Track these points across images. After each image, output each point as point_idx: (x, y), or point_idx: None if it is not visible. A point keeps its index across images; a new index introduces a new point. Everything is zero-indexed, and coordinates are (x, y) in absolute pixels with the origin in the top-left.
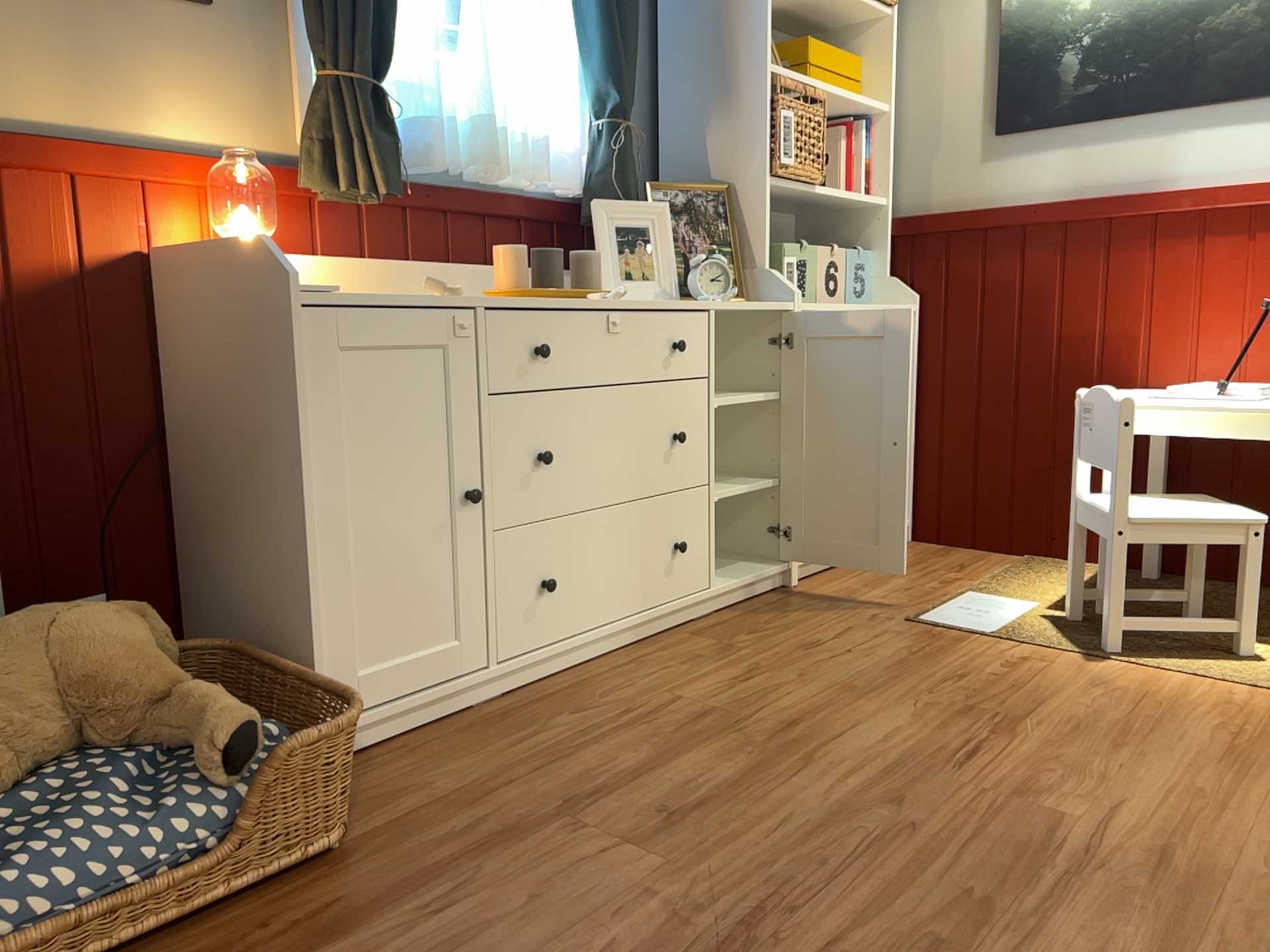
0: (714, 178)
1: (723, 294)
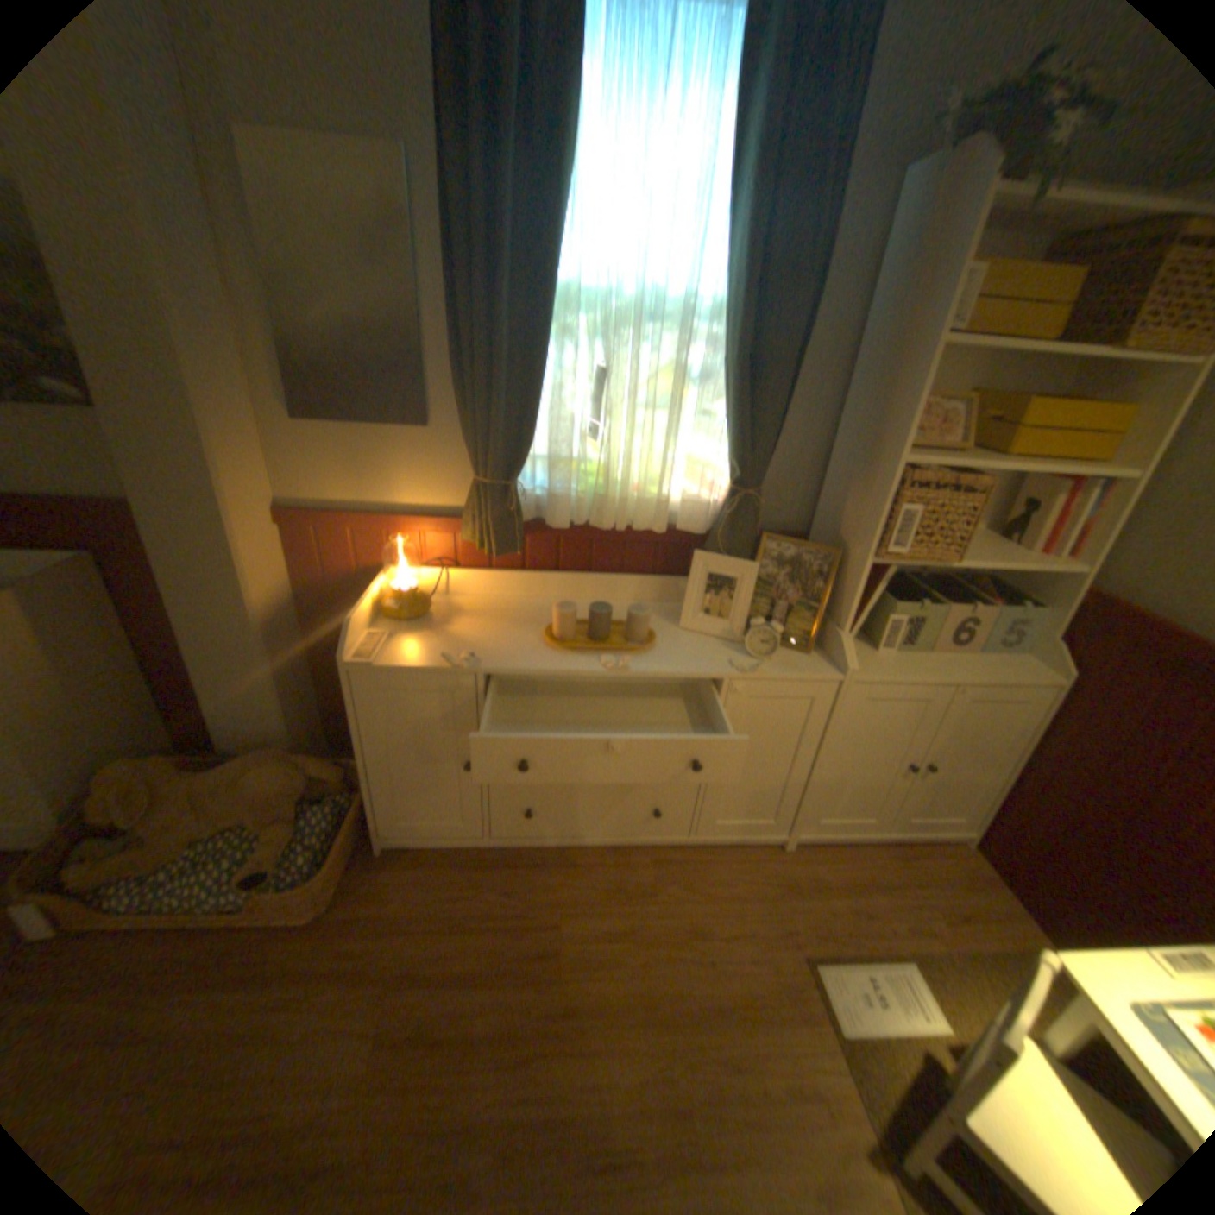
0: (841, 535)
1: (767, 657)
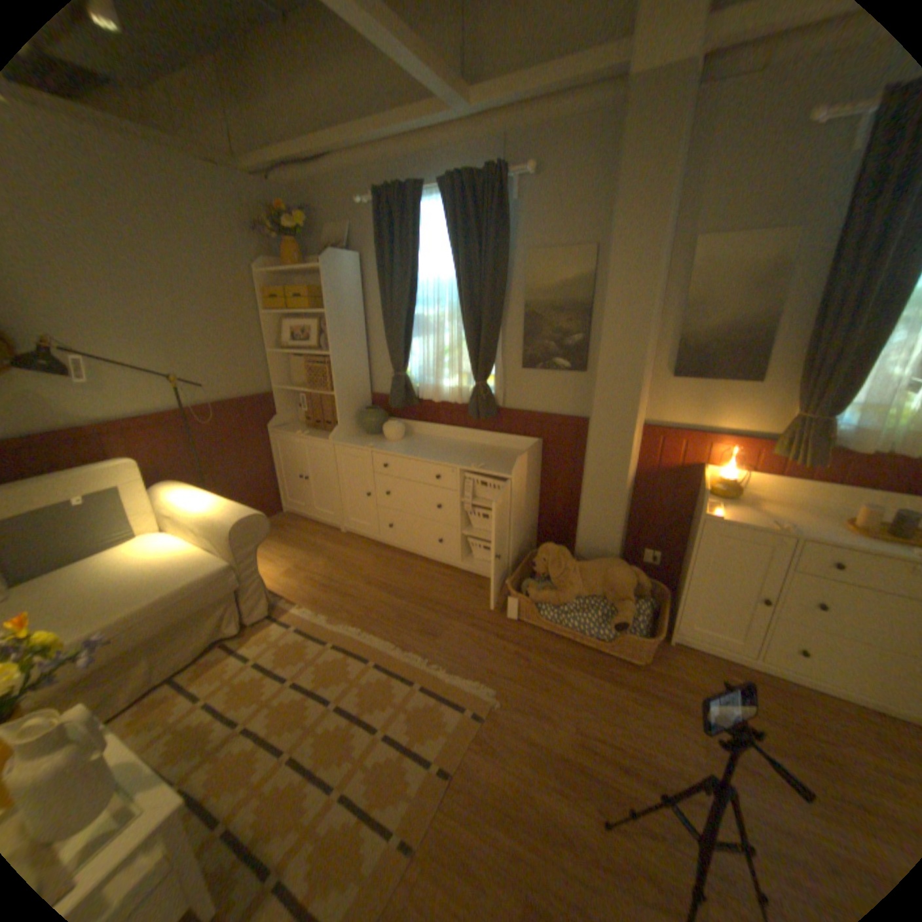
0: None
1: None
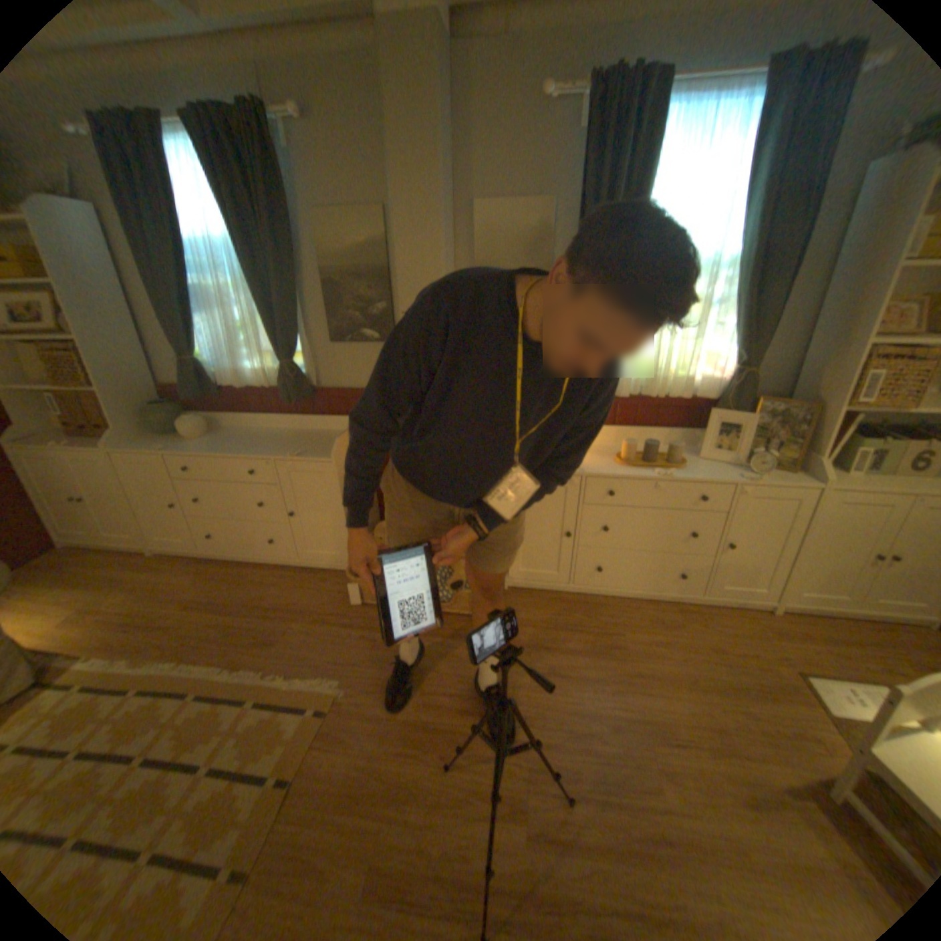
0: (819, 396)
1: (766, 474)
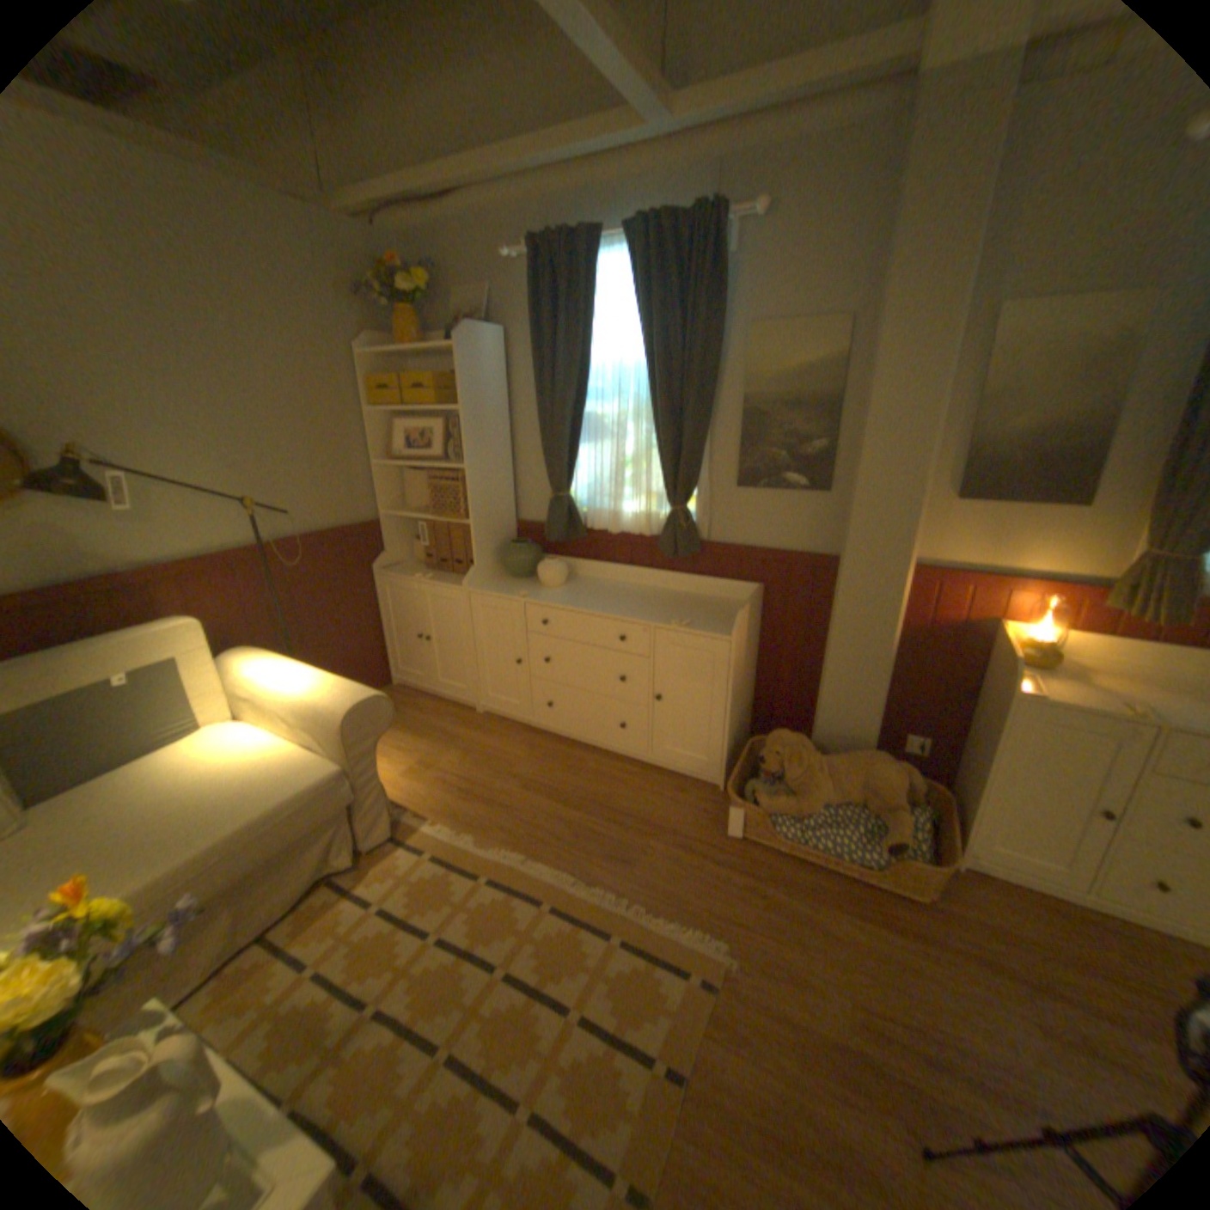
0: None
1: None
